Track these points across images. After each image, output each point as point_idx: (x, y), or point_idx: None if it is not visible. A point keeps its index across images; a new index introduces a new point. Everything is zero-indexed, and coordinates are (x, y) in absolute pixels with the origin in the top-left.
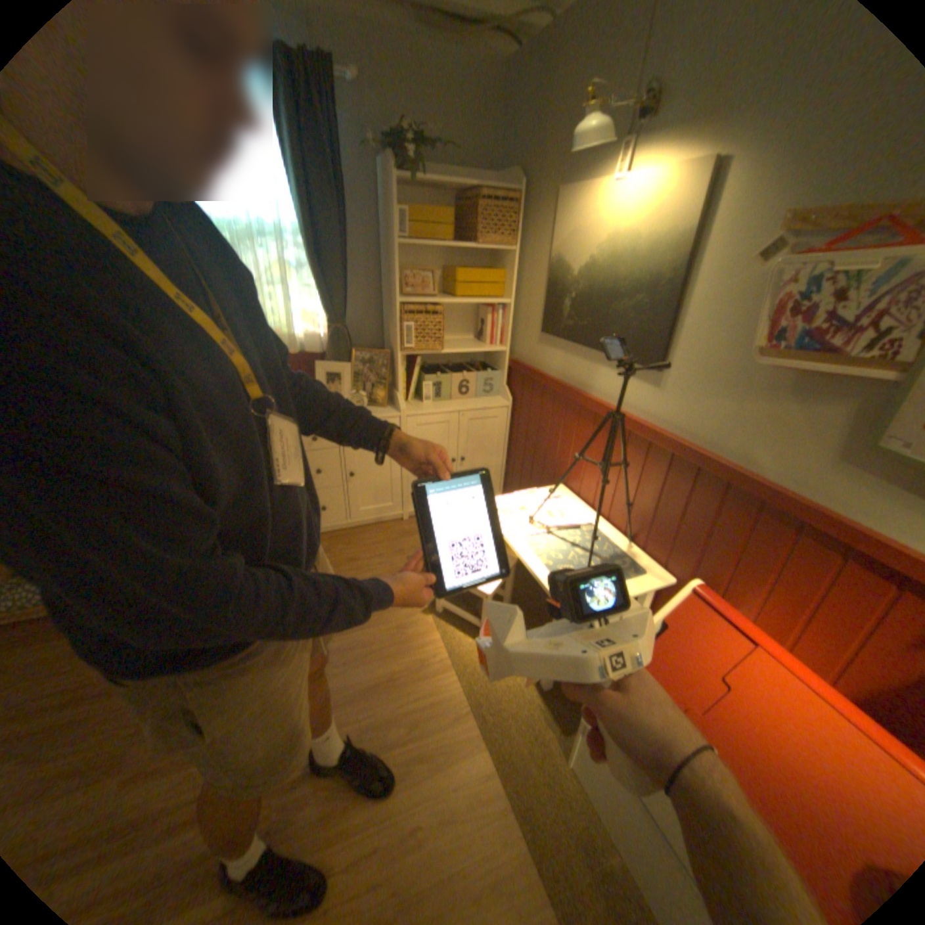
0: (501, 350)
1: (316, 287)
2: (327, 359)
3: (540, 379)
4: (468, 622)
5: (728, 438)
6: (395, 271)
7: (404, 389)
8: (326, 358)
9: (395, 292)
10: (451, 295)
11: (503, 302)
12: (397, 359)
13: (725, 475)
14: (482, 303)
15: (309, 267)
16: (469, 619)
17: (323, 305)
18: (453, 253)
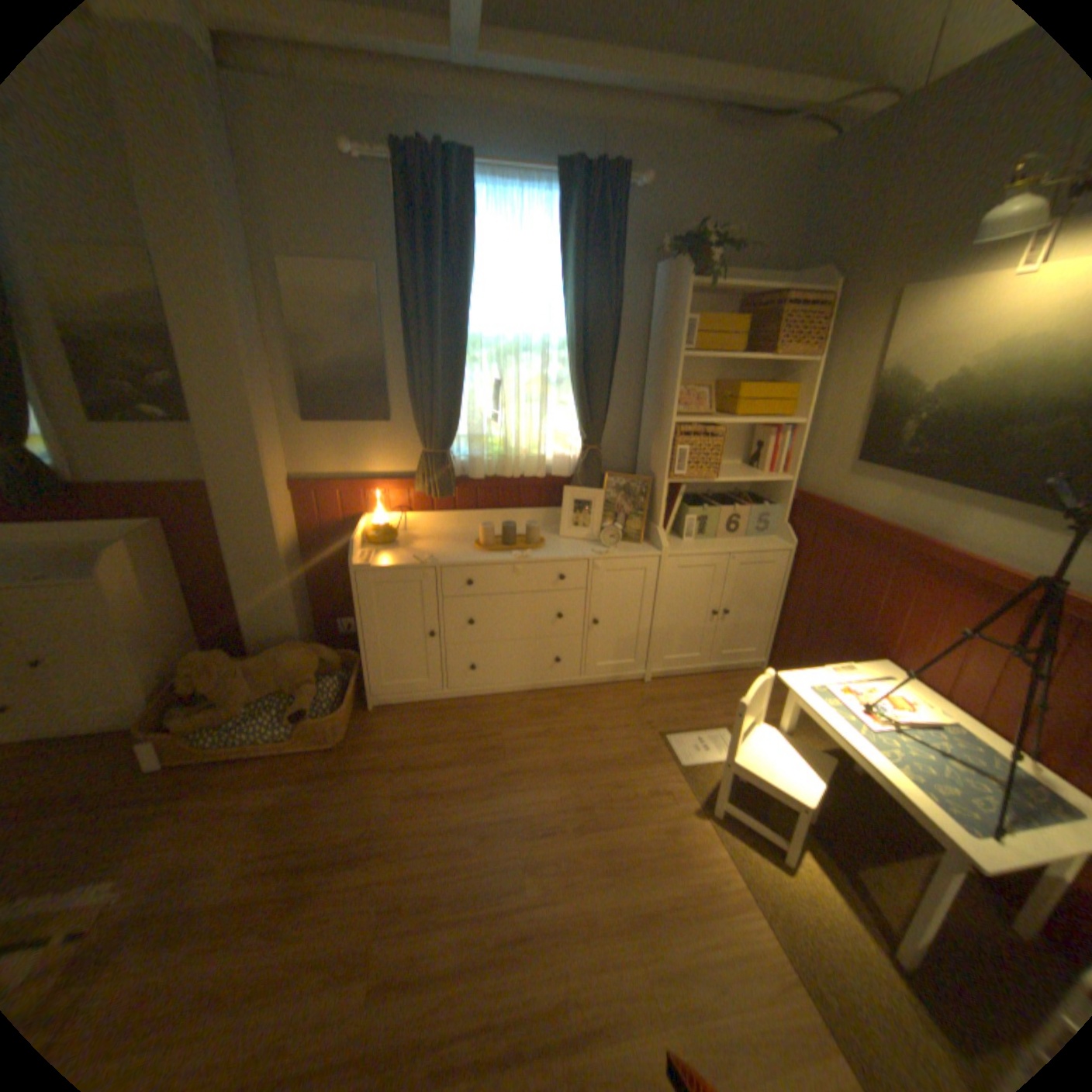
0: (787, 479)
1: (575, 405)
2: (575, 484)
3: (853, 519)
4: (768, 840)
5: None
6: (674, 387)
7: (664, 523)
8: (572, 483)
9: (671, 411)
10: (727, 413)
11: (792, 421)
12: (662, 488)
13: None
14: (771, 423)
15: (572, 383)
16: (769, 837)
17: (577, 424)
18: (729, 364)
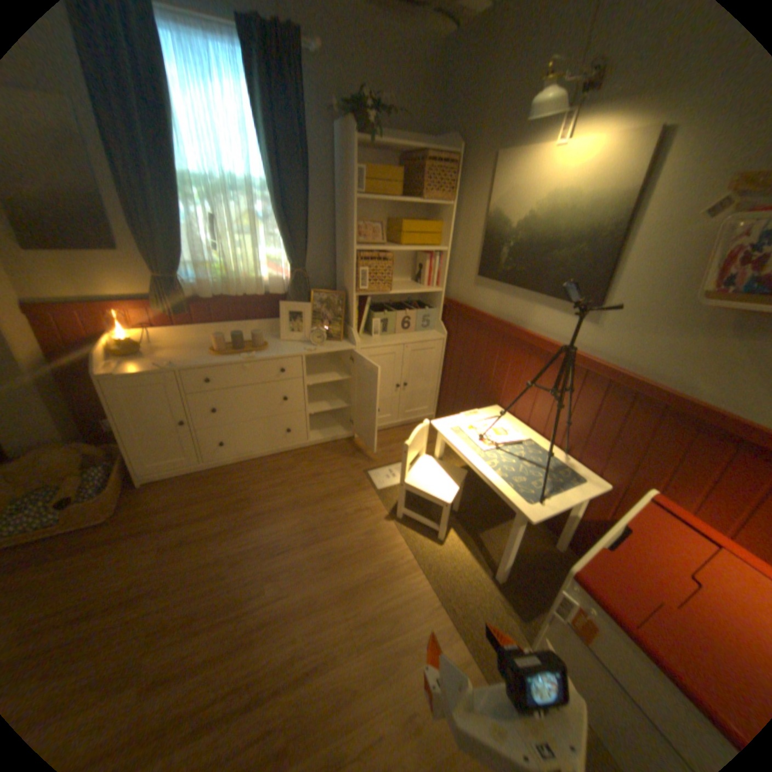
0: (438, 291)
1: (281, 237)
2: (289, 300)
3: (476, 316)
4: (427, 526)
5: (667, 367)
6: (353, 223)
7: (357, 325)
8: (287, 299)
9: (353, 241)
10: (396, 244)
11: (439, 249)
12: (352, 300)
13: (666, 399)
14: (424, 250)
15: (276, 218)
16: (428, 525)
17: (285, 253)
18: (396, 206)
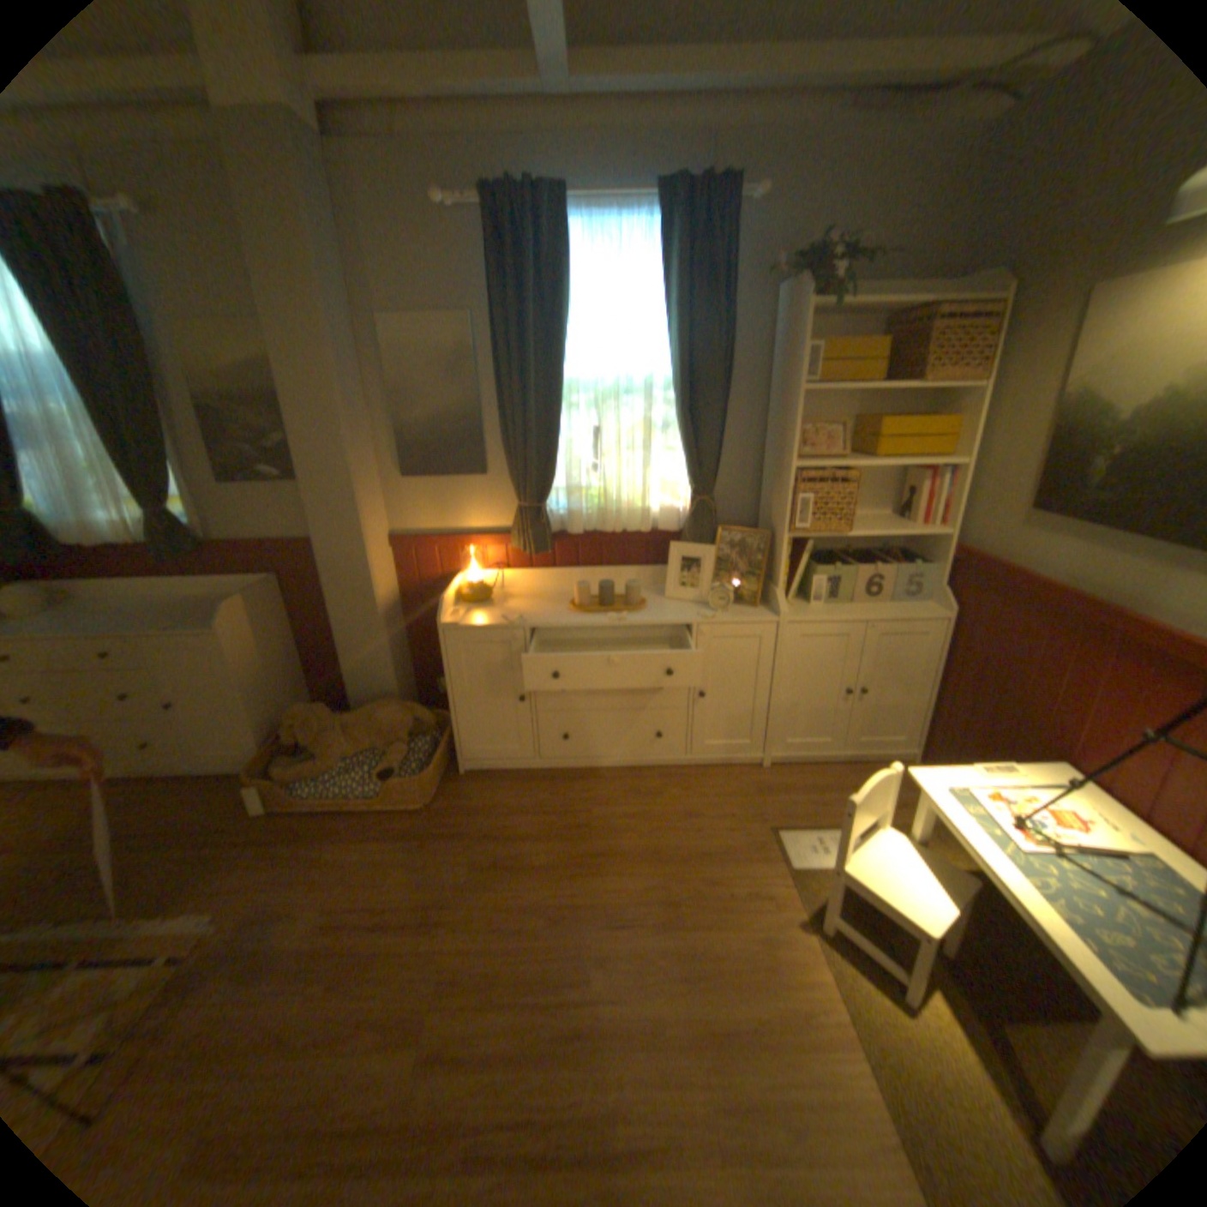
0: (945, 532)
1: (682, 451)
2: (684, 539)
3: (1026, 582)
4: (885, 969)
5: None
6: (794, 426)
7: (785, 584)
8: (681, 538)
9: (791, 454)
10: (867, 454)
11: (952, 461)
12: (782, 543)
13: None
14: (921, 464)
15: (679, 426)
16: (886, 966)
17: (687, 472)
18: (873, 395)
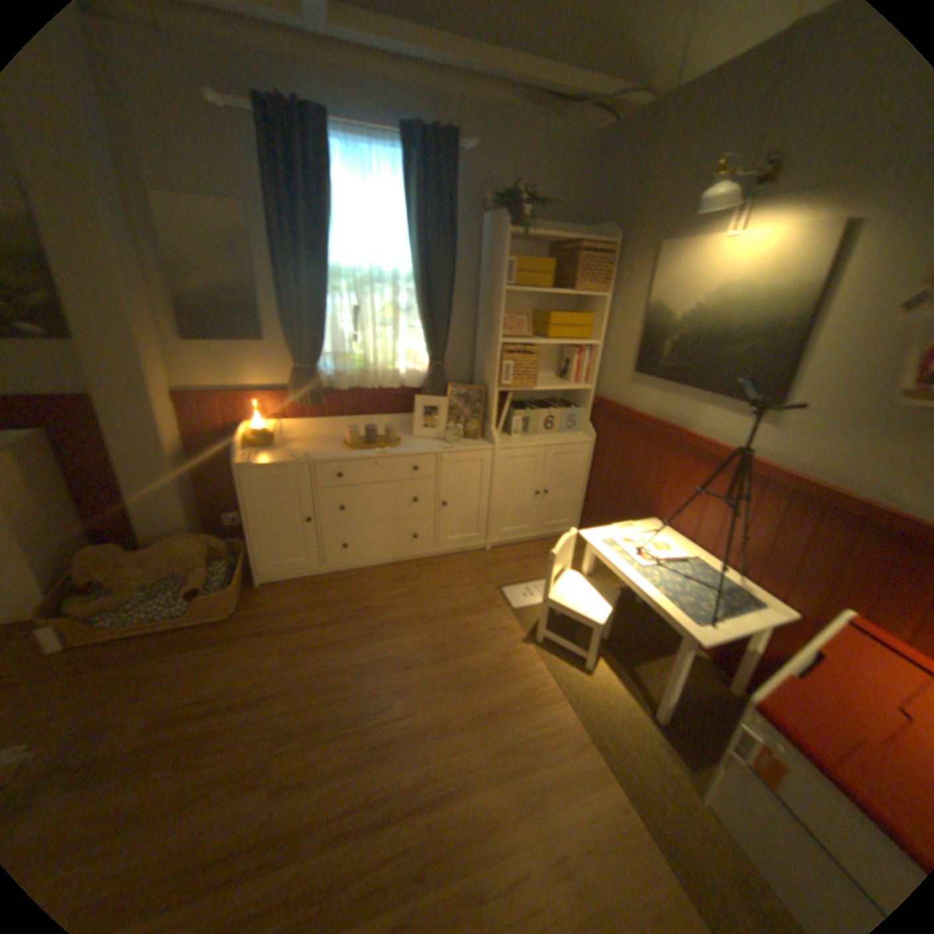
0: (586, 388)
1: (421, 328)
2: (423, 394)
3: (631, 416)
4: (572, 652)
5: (861, 474)
6: (498, 314)
7: (495, 423)
8: (421, 393)
9: (497, 333)
10: (540, 336)
11: (588, 343)
12: (492, 395)
13: (861, 510)
14: (572, 344)
15: (418, 310)
16: (573, 650)
17: (423, 344)
18: (542, 297)
